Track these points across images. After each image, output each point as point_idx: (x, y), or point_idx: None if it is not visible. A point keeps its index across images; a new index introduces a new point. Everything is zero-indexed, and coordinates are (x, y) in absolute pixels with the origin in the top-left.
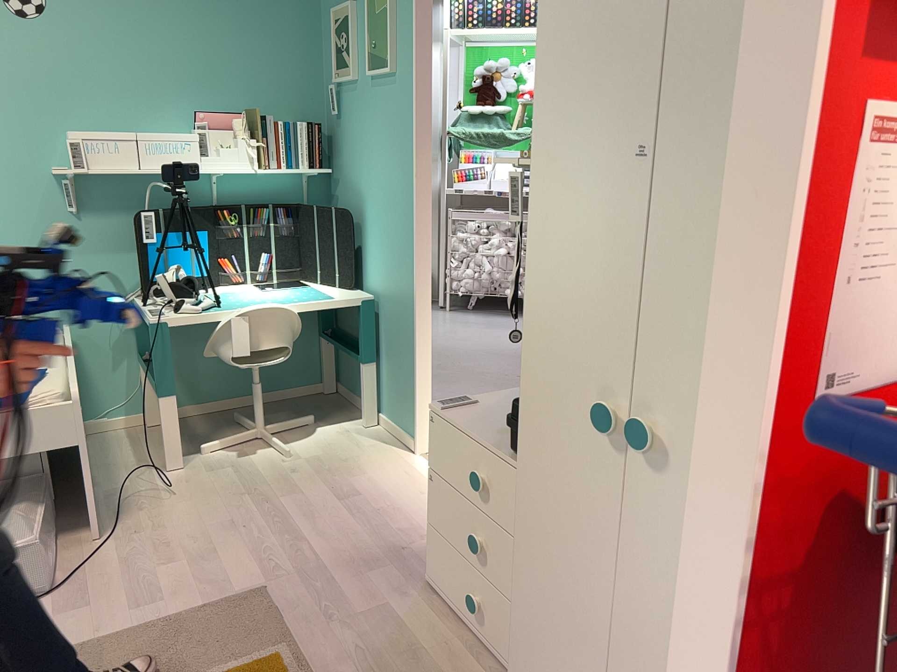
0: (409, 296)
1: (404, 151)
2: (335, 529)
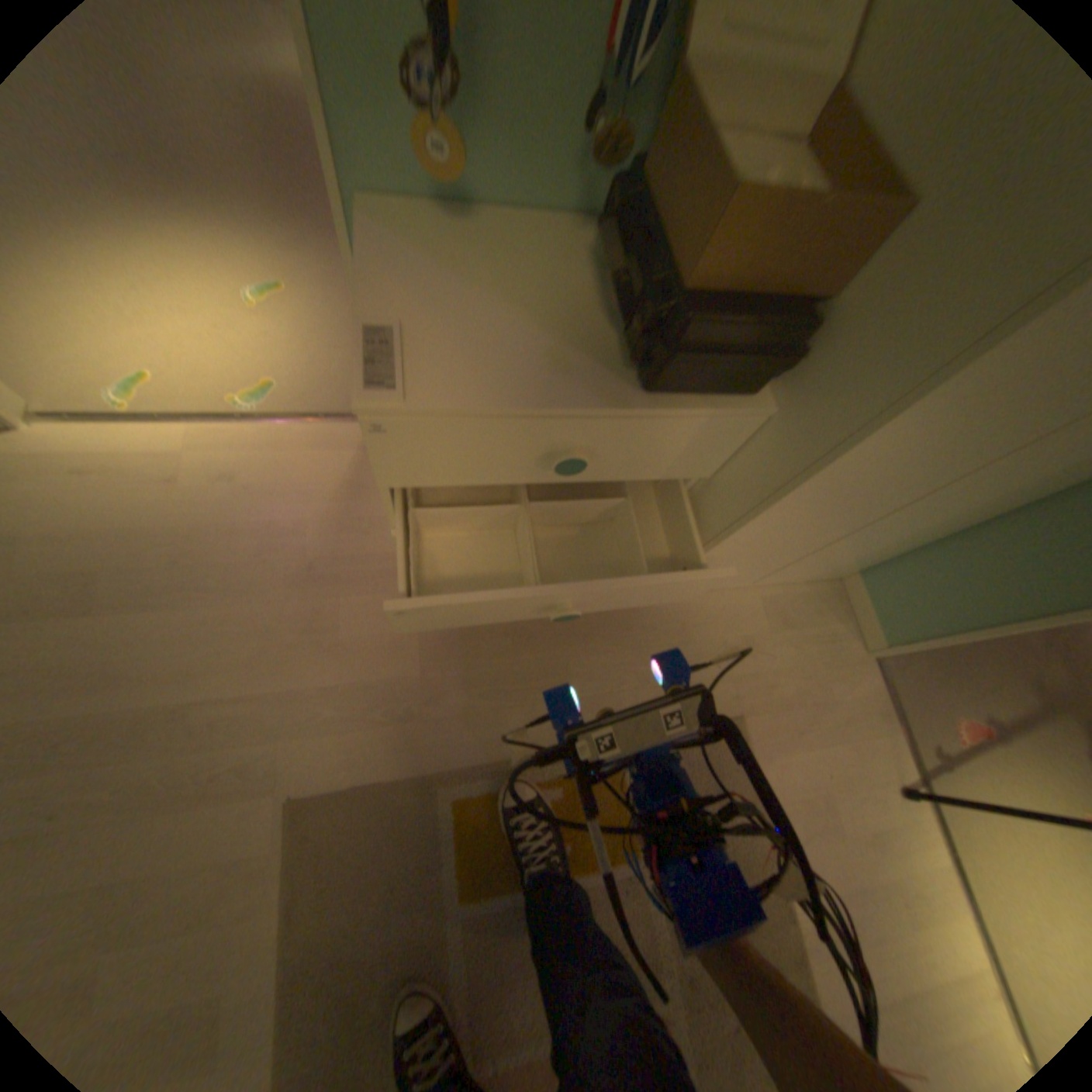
0: None
1: None
2: (184, 644)
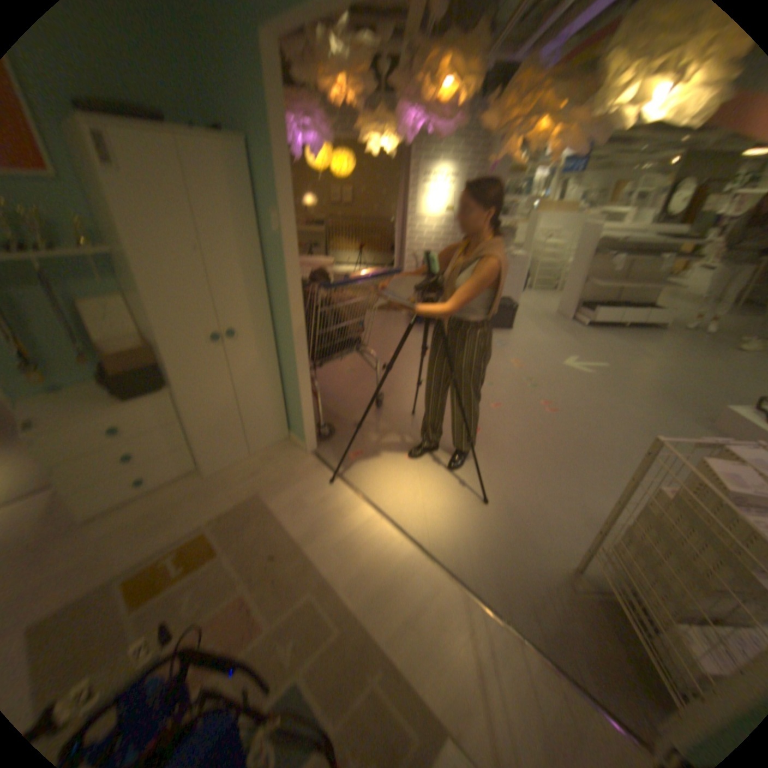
0: None
1: None
2: None
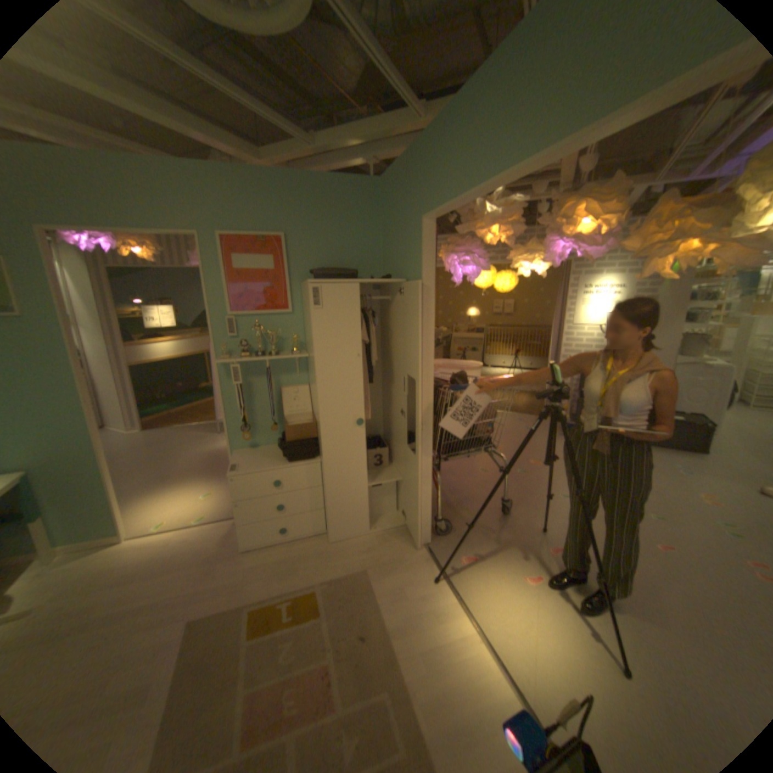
0: (84, 455)
1: (53, 366)
2: (161, 587)
